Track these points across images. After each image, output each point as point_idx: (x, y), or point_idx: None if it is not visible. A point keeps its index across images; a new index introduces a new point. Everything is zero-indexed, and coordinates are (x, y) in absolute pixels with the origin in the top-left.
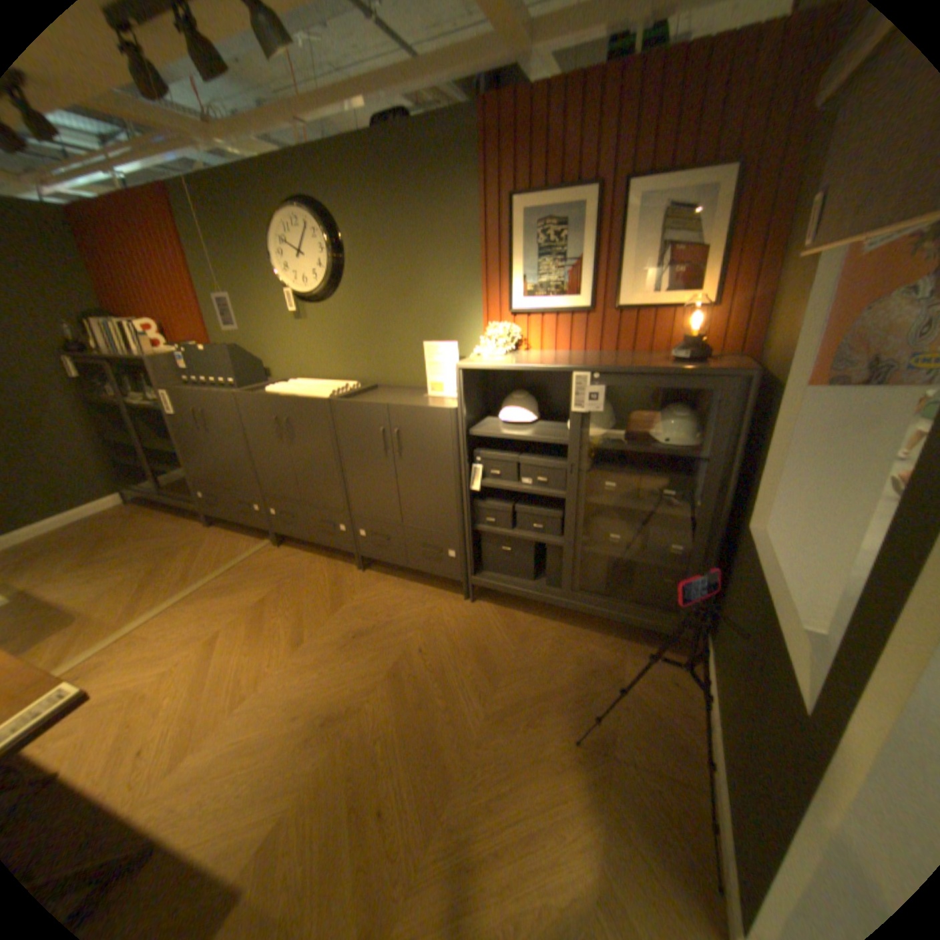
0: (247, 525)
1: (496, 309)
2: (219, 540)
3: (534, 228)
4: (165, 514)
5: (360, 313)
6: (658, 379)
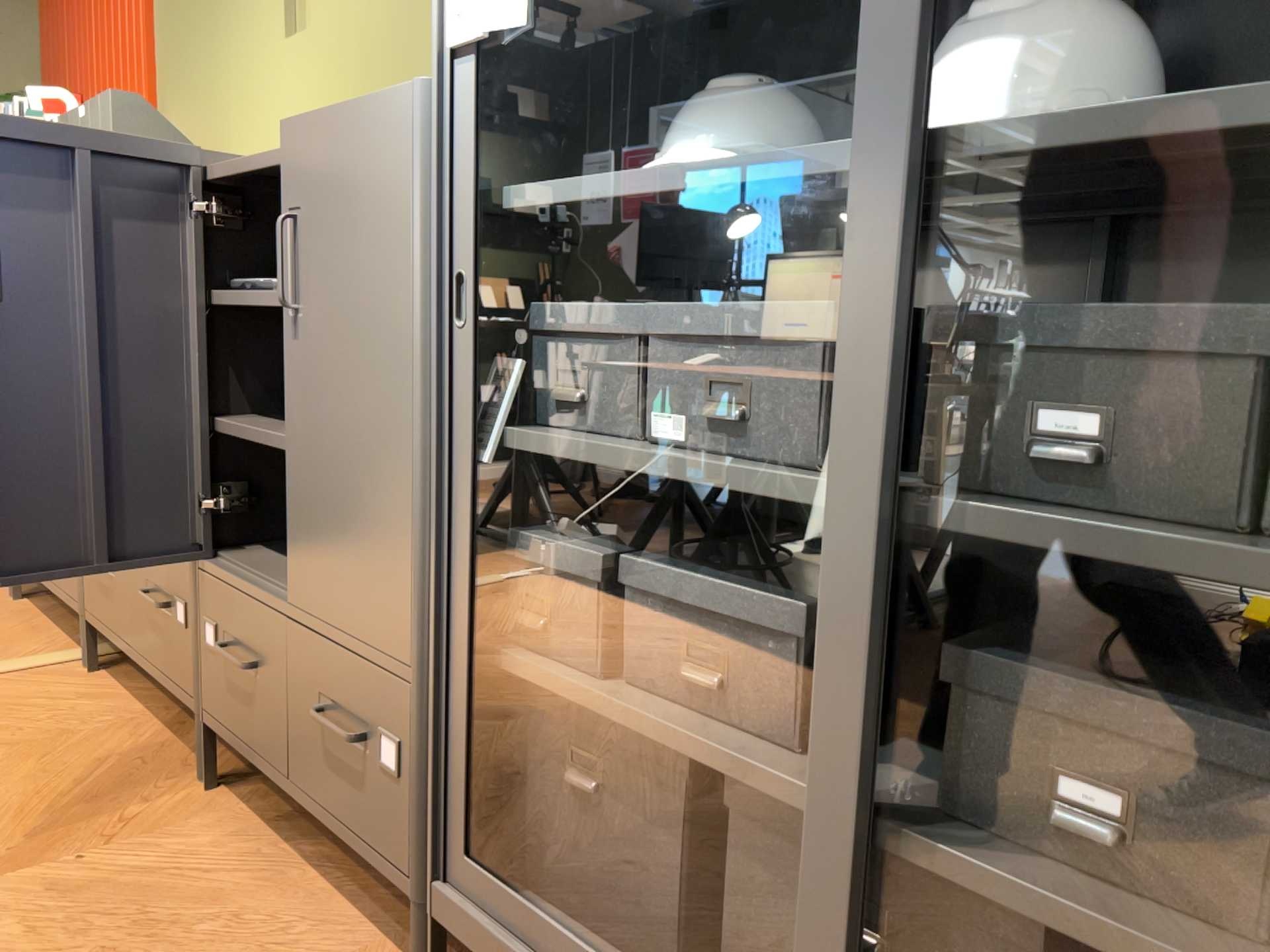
0: (55, 593)
1: None
2: (0, 626)
3: None
4: None
5: None
6: None
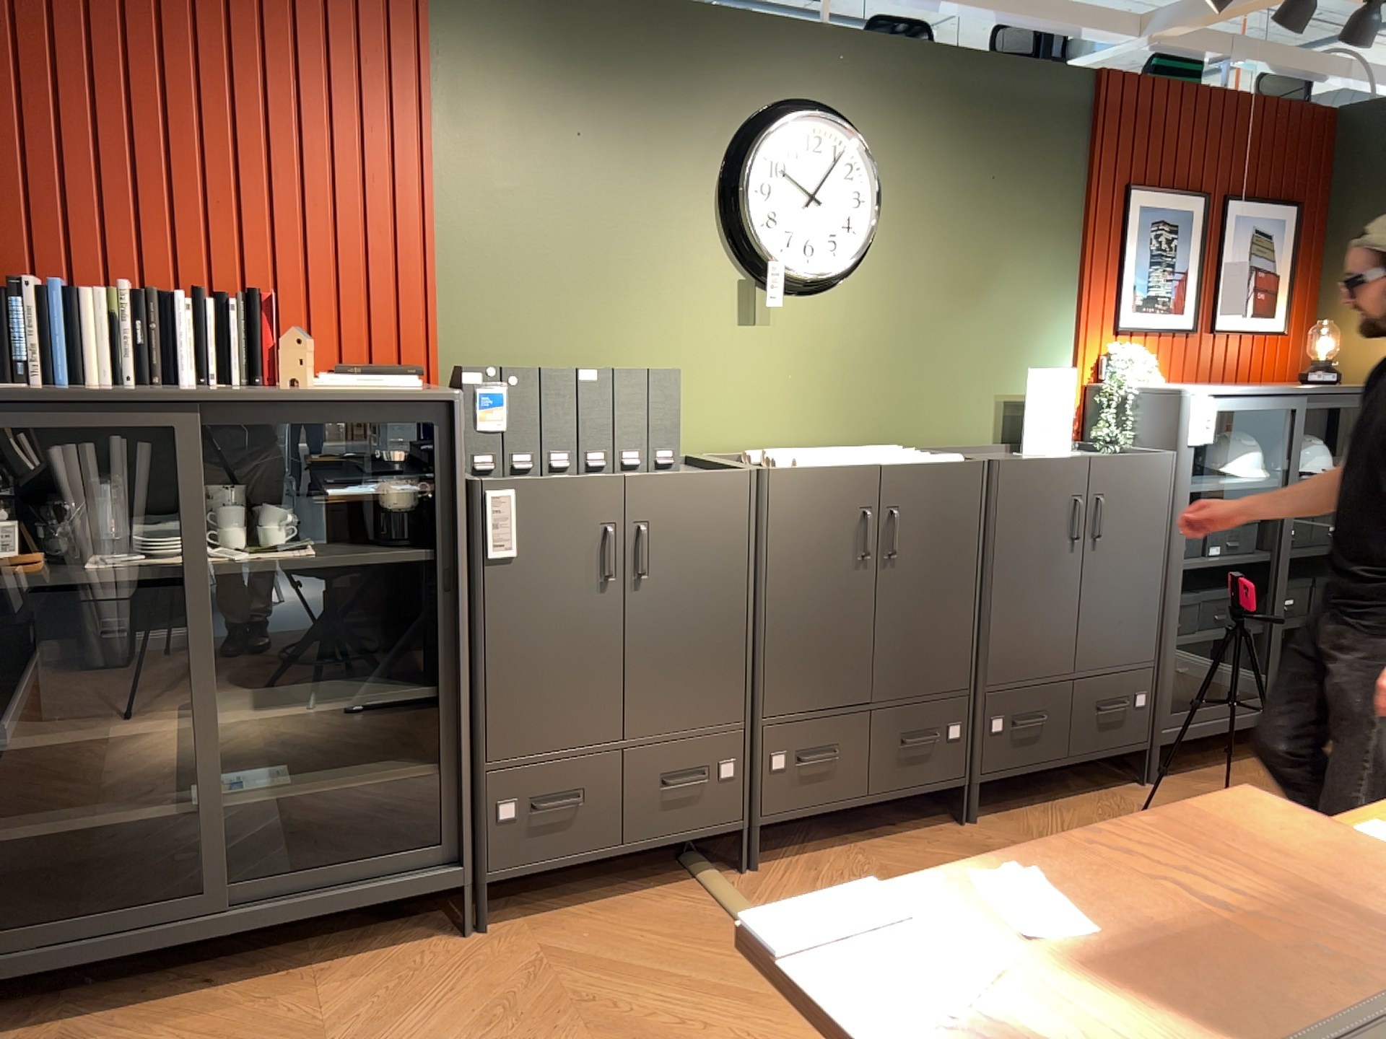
0: (666, 845)
1: (1097, 325)
2: (584, 929)
3: (1148, 231)
4: (206, 988)
5: (888, 318)
6: (1344, 399)
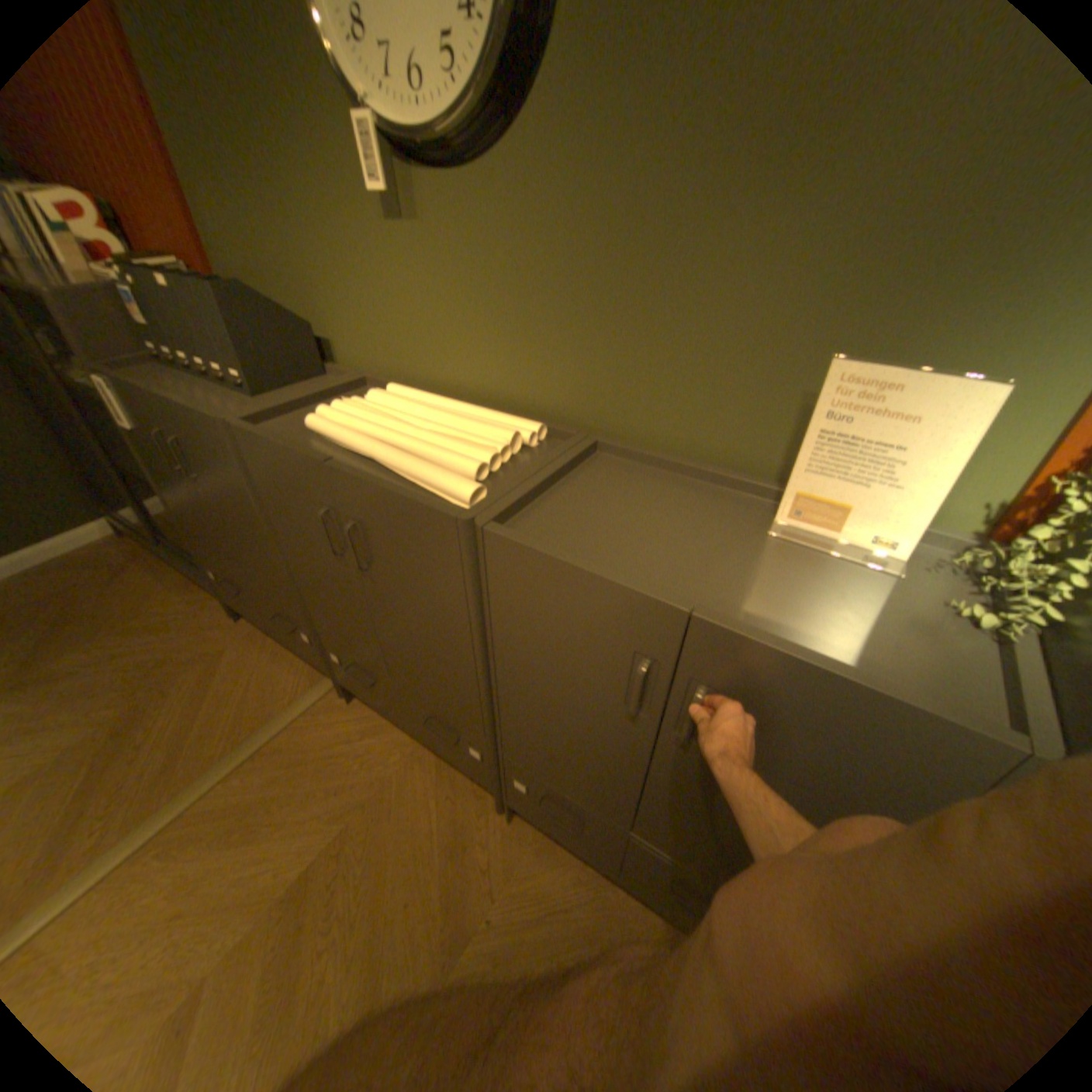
0: (296, 649)
1: None
2: (252, 656)
3: None
4: (178, 569)
5: (584, 206)
6: None
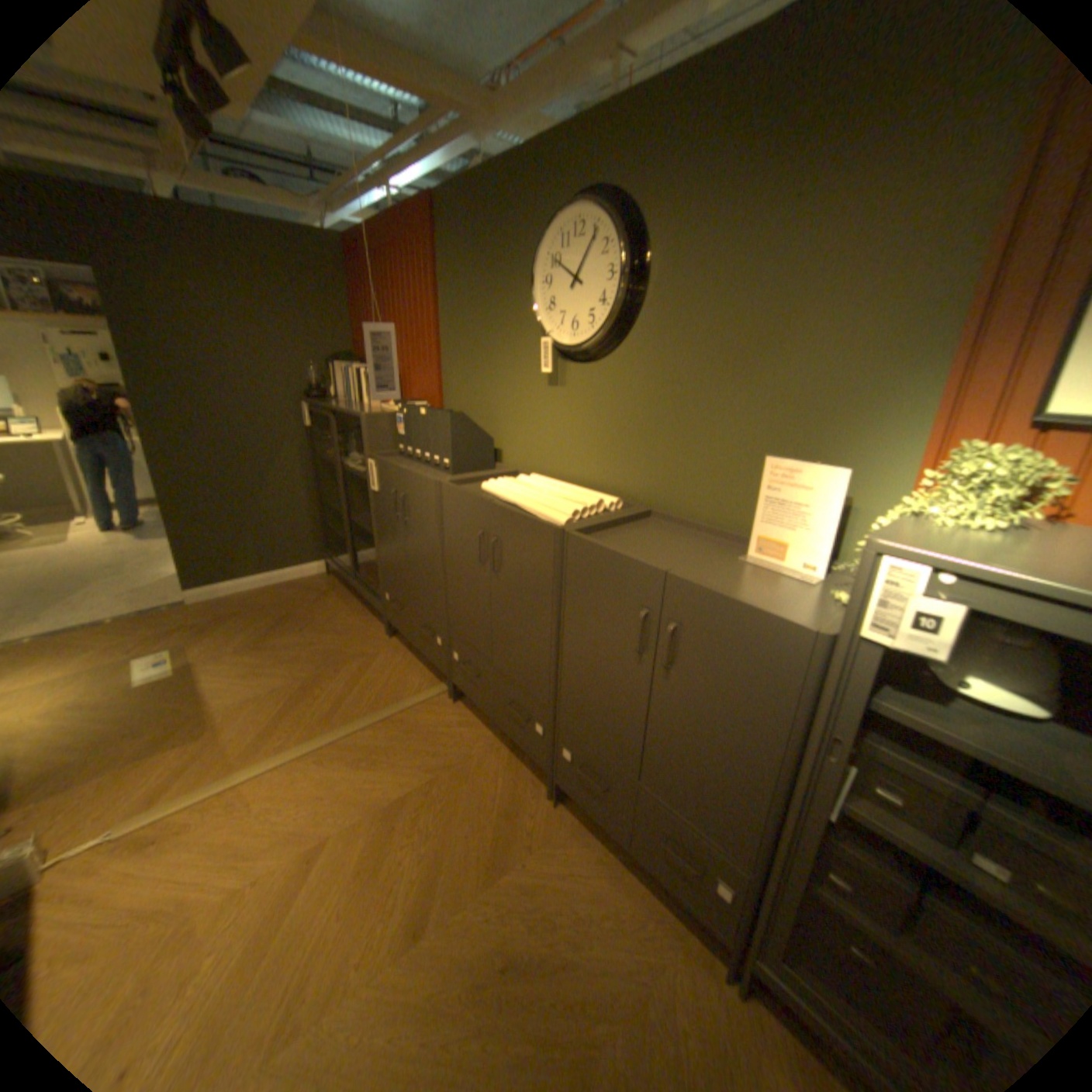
0: (426, 655)
1: (983, 405)
2: (393, 660)
3: None
4: (357, 599)
5: (651, 384)
6: None
